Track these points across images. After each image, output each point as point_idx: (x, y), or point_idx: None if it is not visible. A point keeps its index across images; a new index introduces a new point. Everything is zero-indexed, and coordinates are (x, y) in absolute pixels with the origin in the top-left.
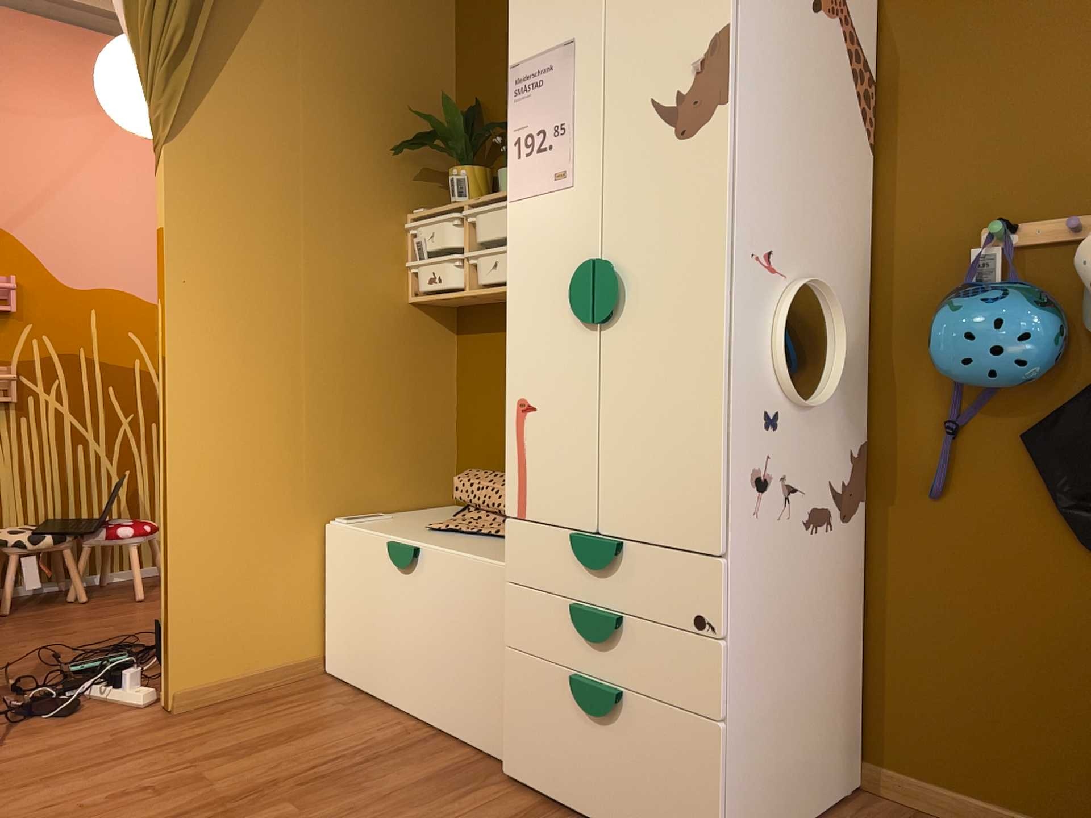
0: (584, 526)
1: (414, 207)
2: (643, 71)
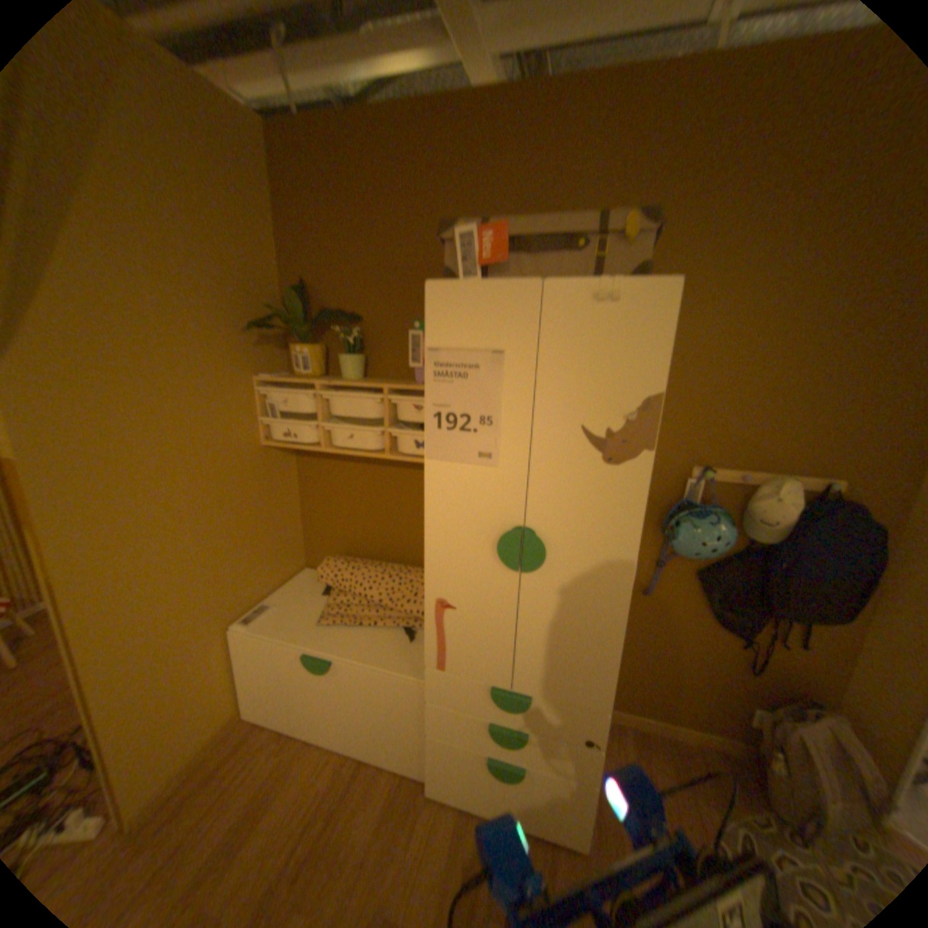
0: (500, 684)
1: (258, 370)
2: (575, 401)
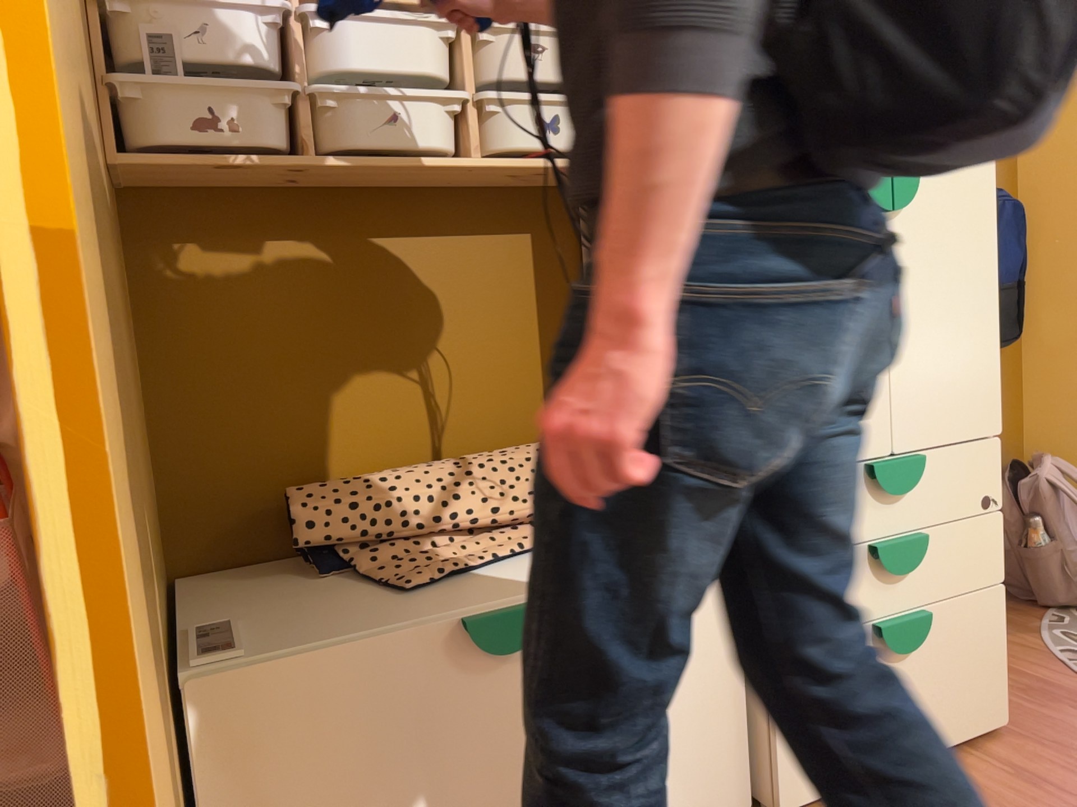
0: (878, 450)
1: None
2: None
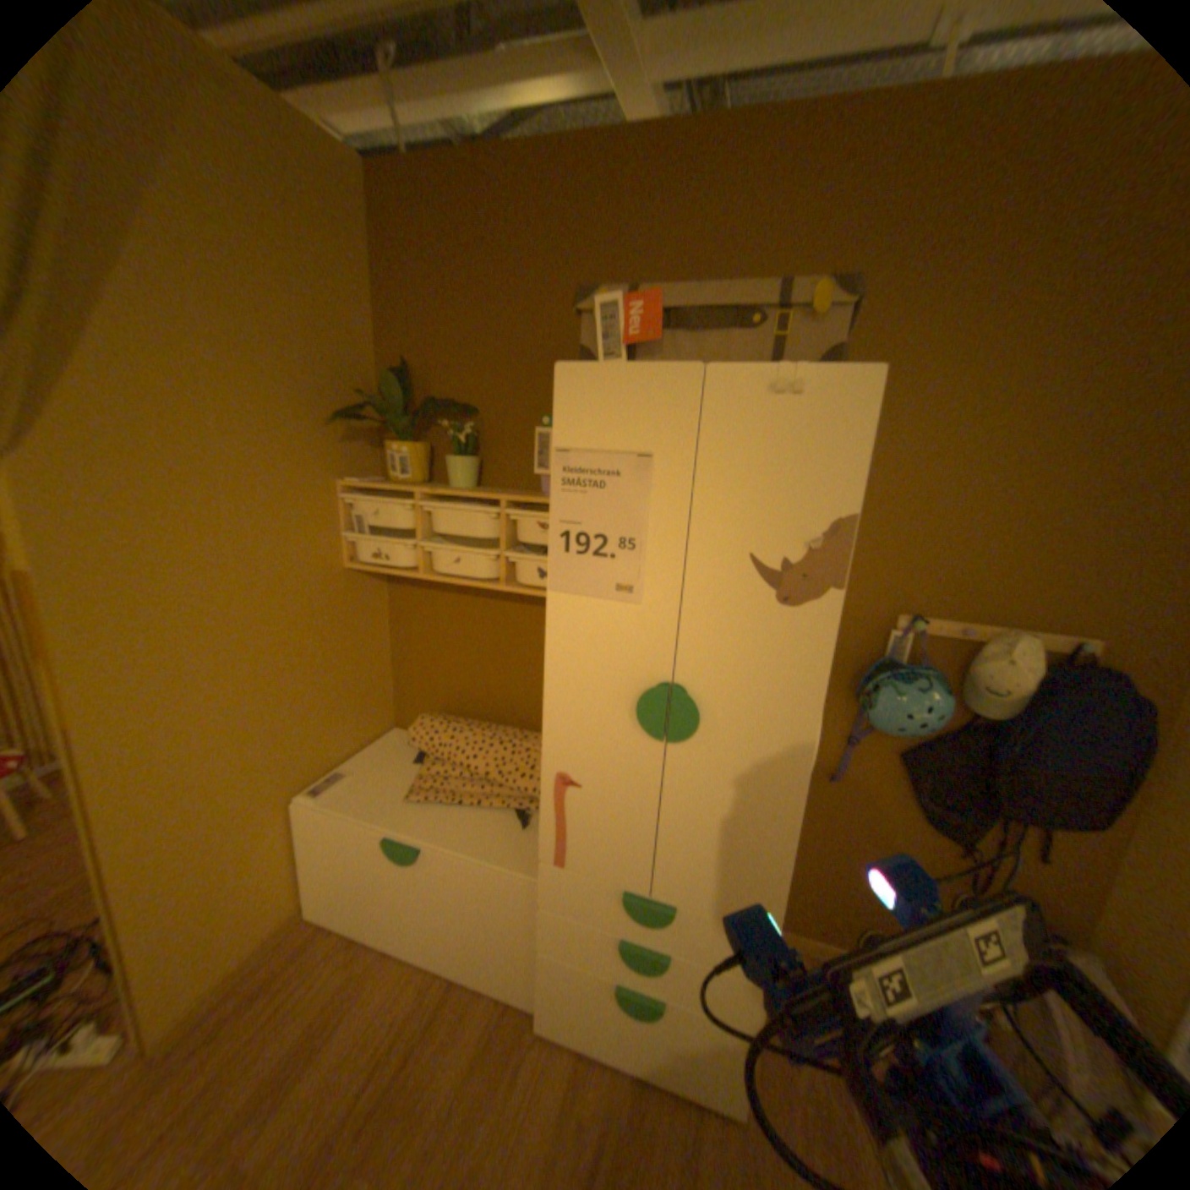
0: (636, 888)
1: (346, 474)
2: (743, 523)
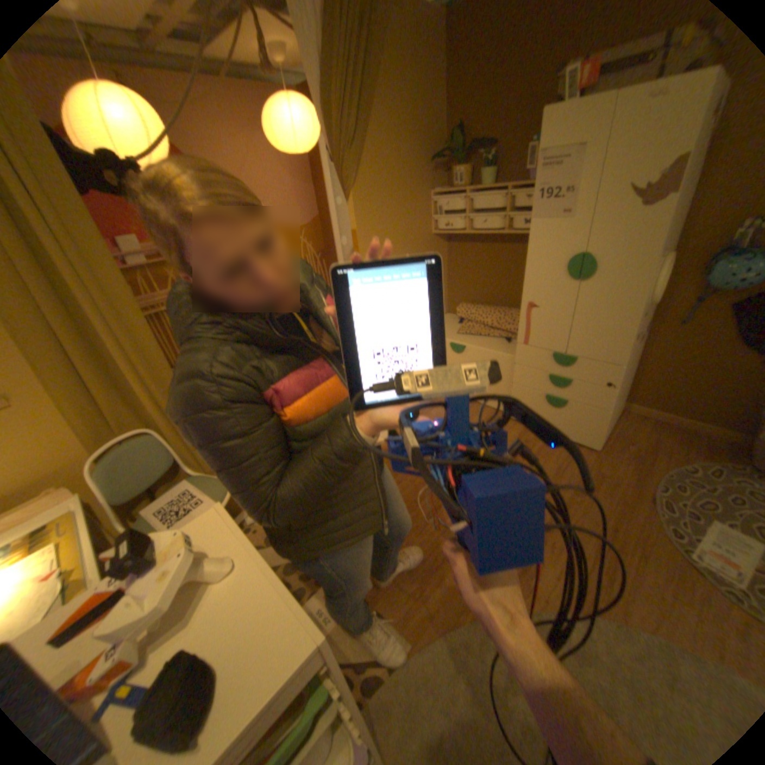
0: (558, 350)
1: (432, 187)
2: (627, 168)
